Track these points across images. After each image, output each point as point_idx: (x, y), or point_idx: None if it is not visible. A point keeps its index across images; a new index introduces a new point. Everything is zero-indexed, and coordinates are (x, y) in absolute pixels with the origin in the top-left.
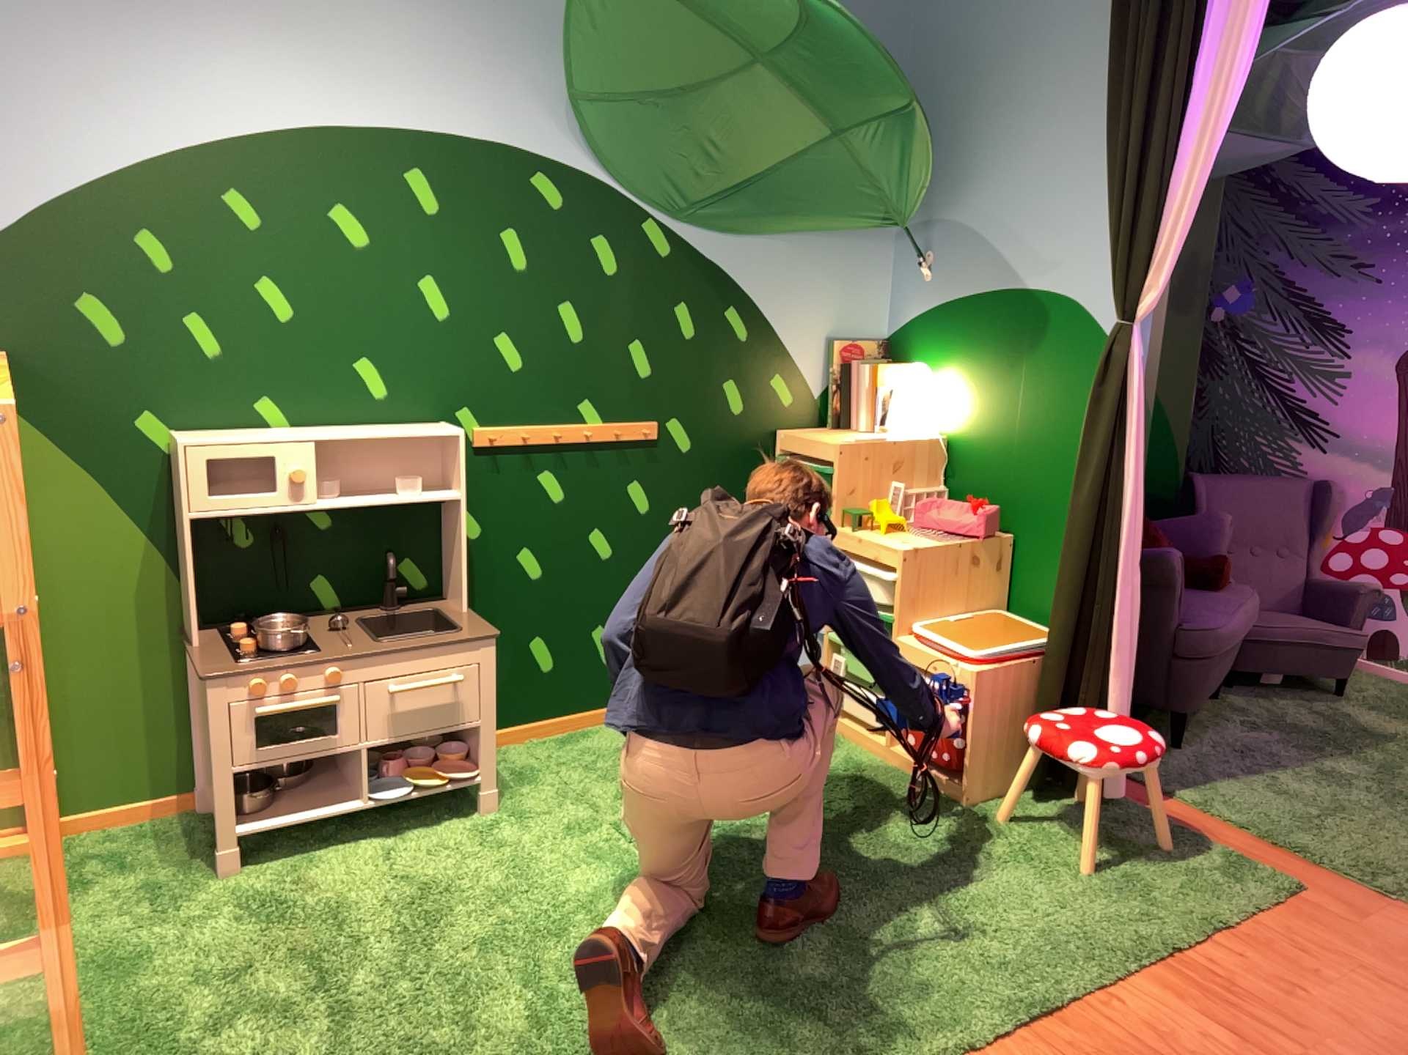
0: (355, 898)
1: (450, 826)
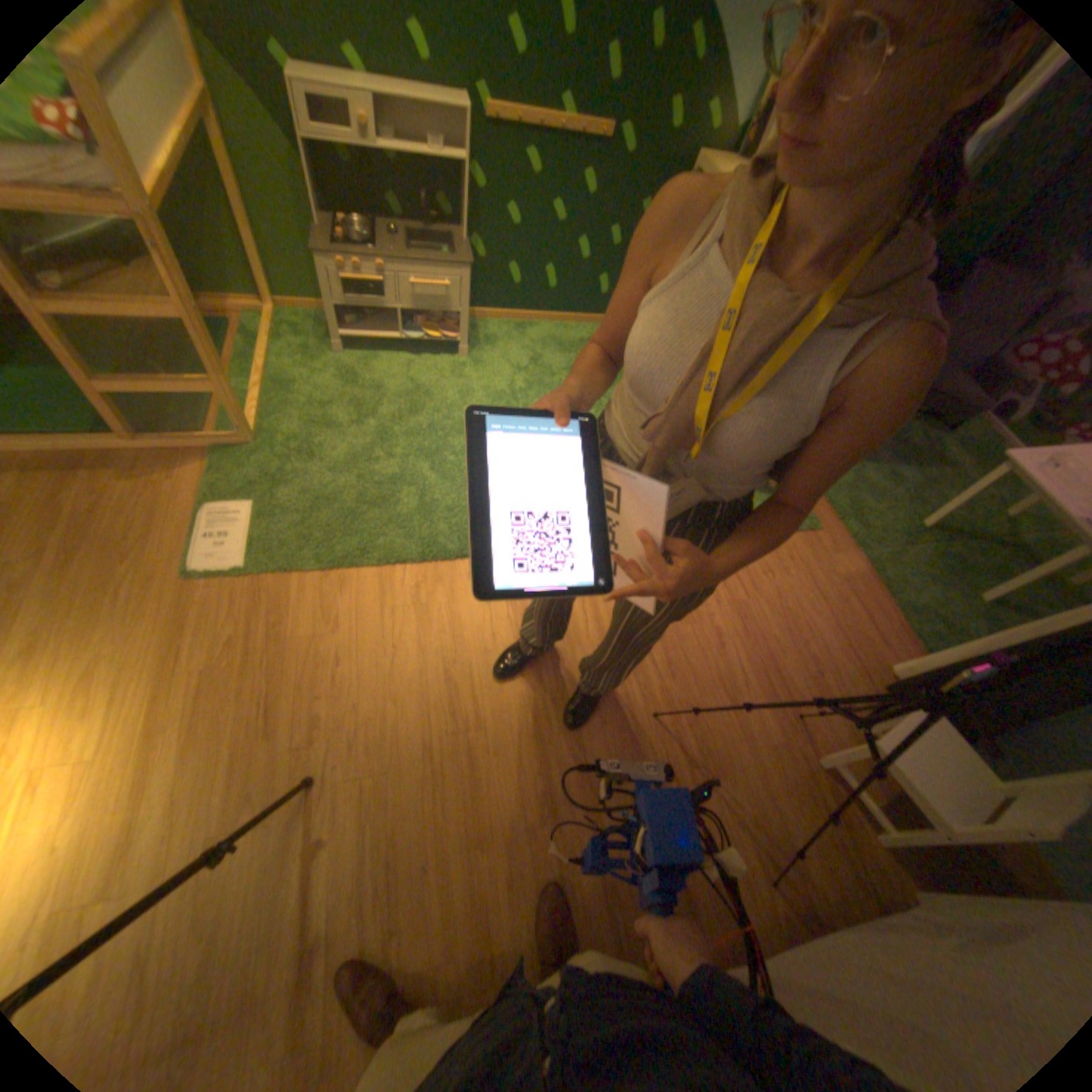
0: (380, 387)
1: (439, 362)
